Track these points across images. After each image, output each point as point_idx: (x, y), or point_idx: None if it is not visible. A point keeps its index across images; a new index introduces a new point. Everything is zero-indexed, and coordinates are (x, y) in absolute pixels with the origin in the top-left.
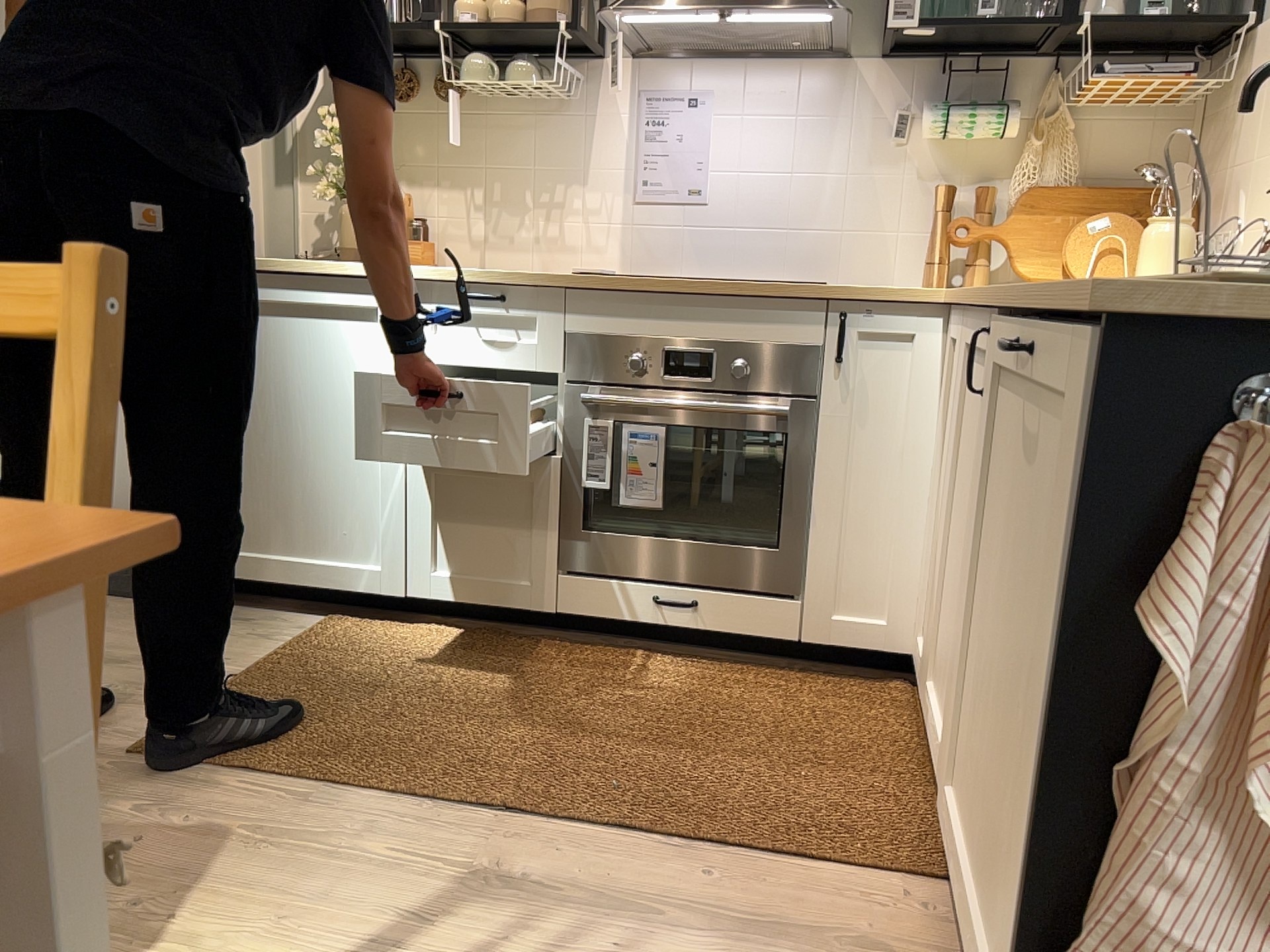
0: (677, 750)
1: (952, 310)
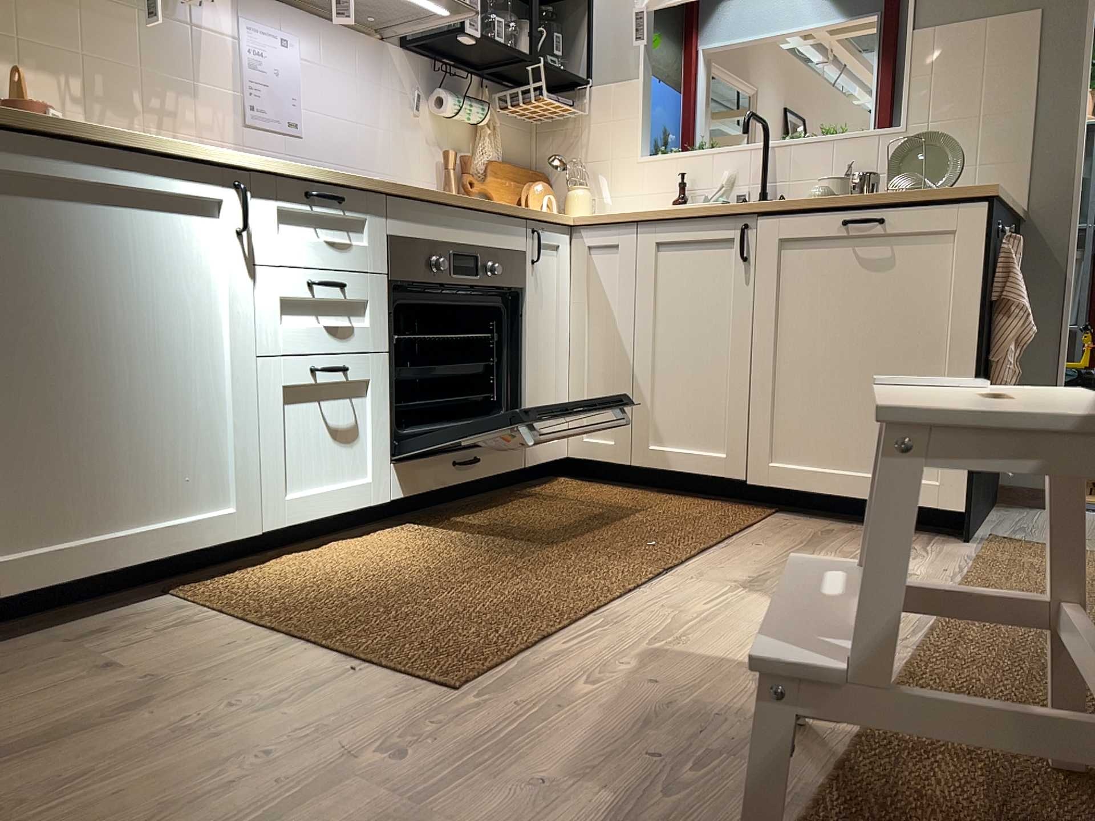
0: (607, 526)
1: (582, 226)
